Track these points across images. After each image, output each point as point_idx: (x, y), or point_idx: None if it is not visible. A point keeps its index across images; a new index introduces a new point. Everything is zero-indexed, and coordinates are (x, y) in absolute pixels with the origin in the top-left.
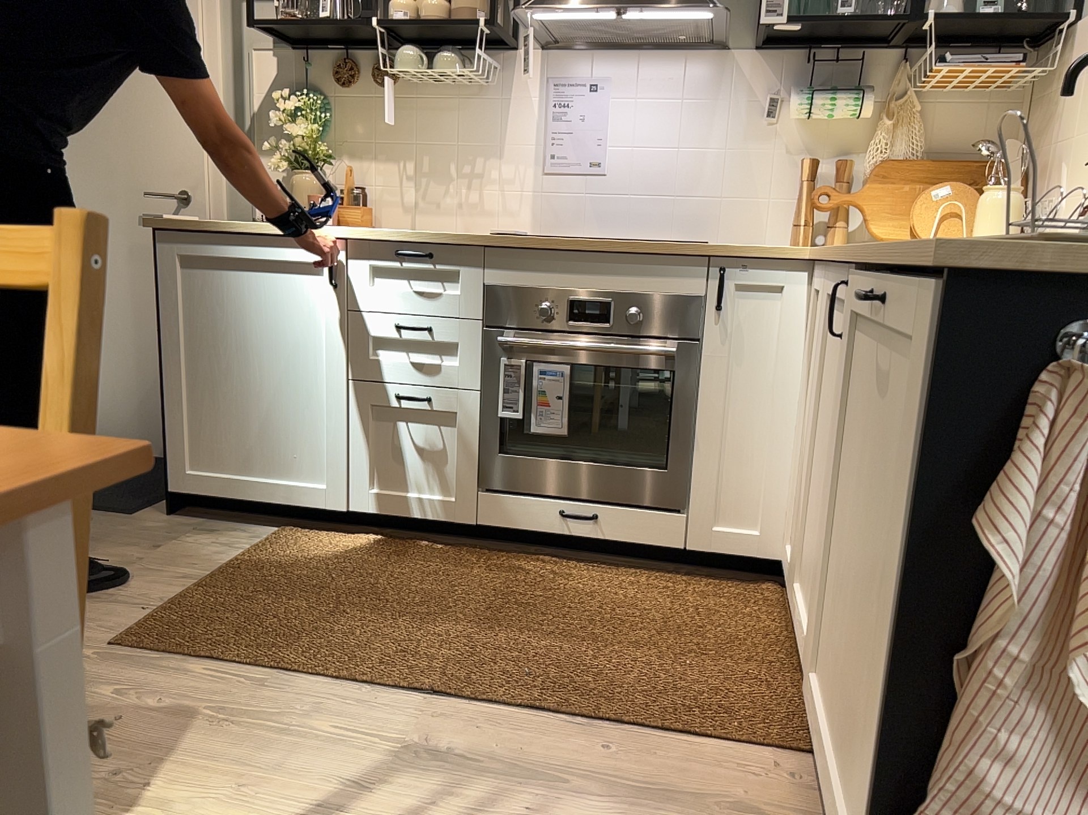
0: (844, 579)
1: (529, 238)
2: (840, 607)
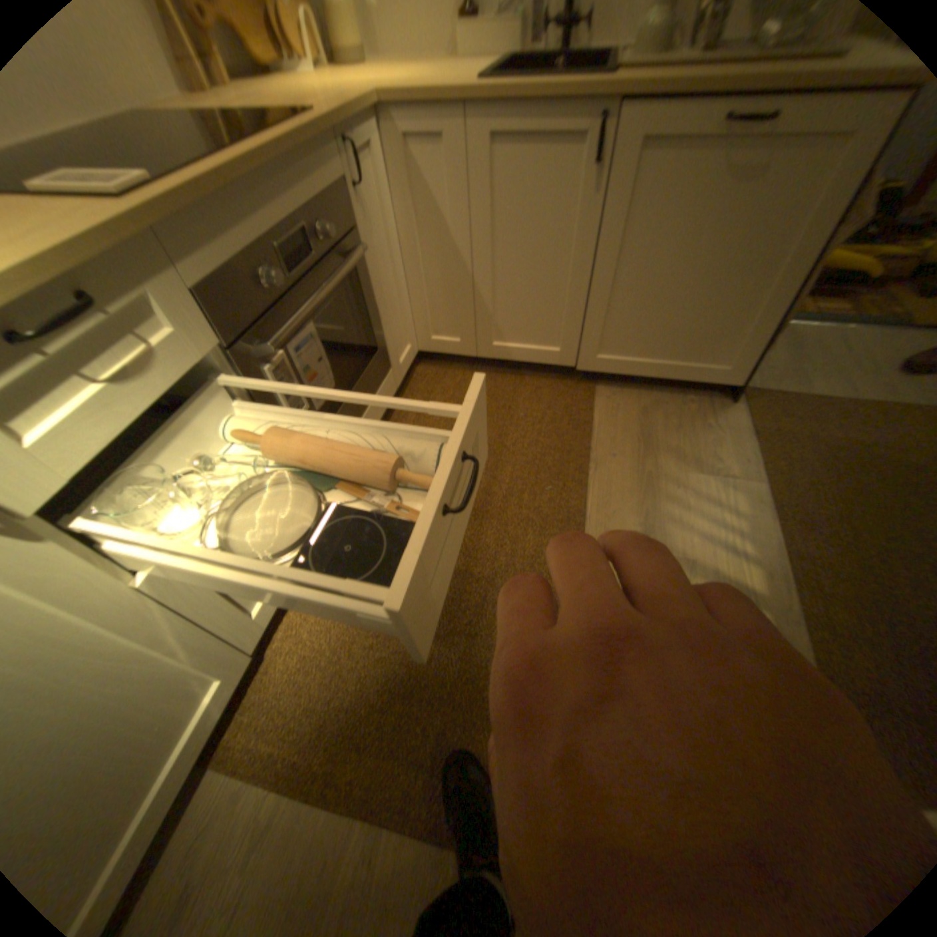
0: (632, 299)
1: (200, 182)
2: (629, 313)
